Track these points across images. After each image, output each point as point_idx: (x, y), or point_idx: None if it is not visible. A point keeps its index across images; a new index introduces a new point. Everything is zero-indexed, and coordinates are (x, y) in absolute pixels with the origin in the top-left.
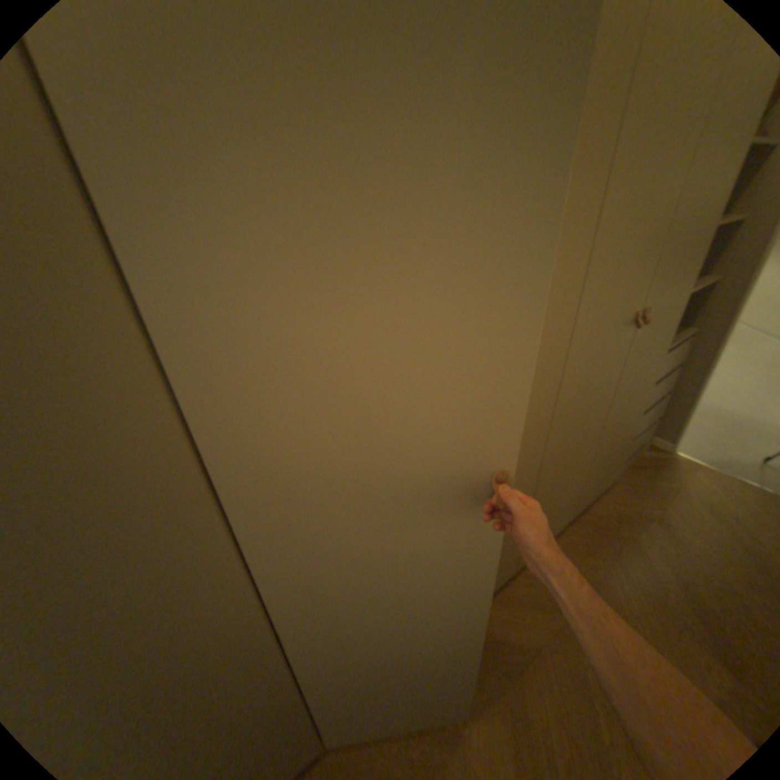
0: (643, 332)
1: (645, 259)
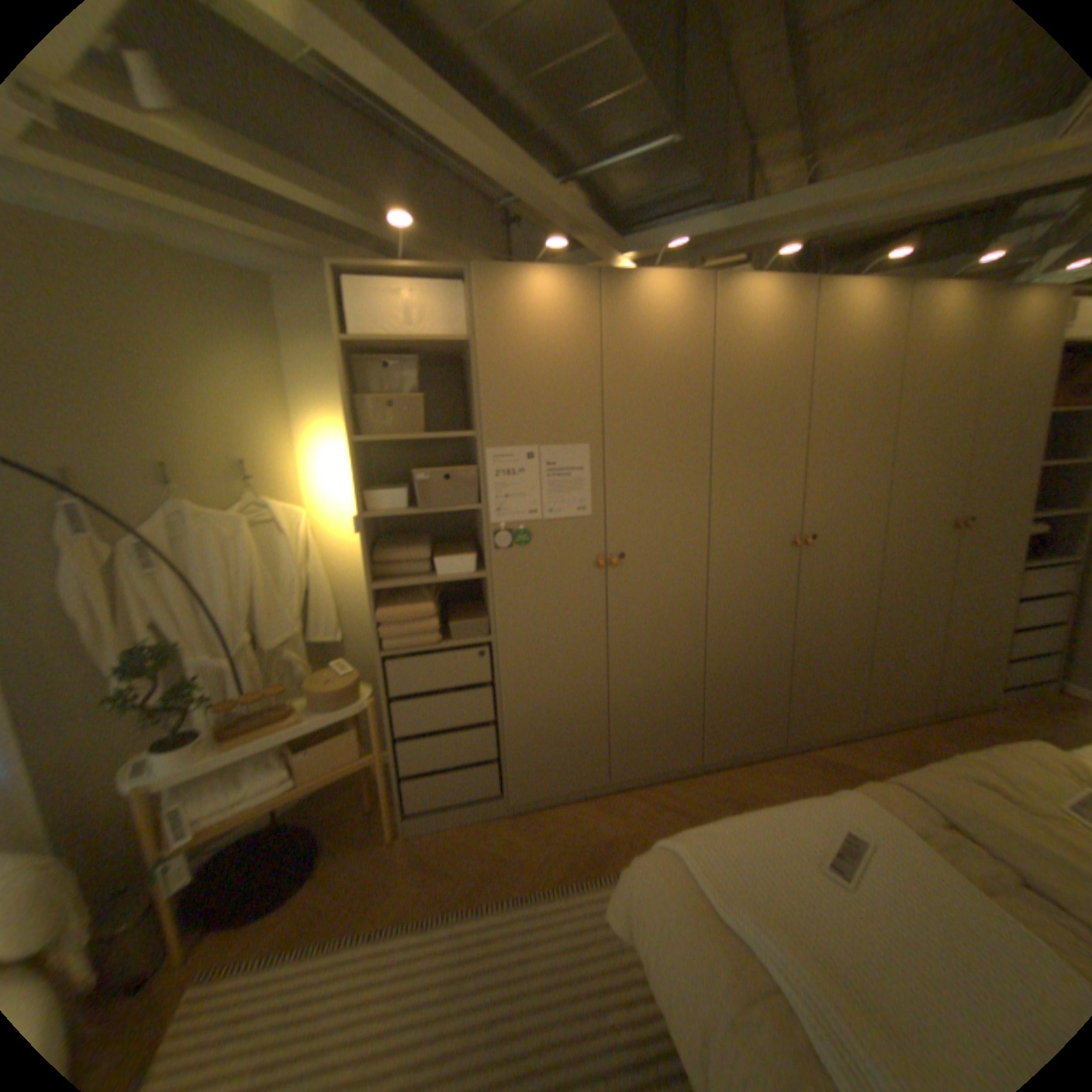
0: (970, 535)
1: (949, 481)
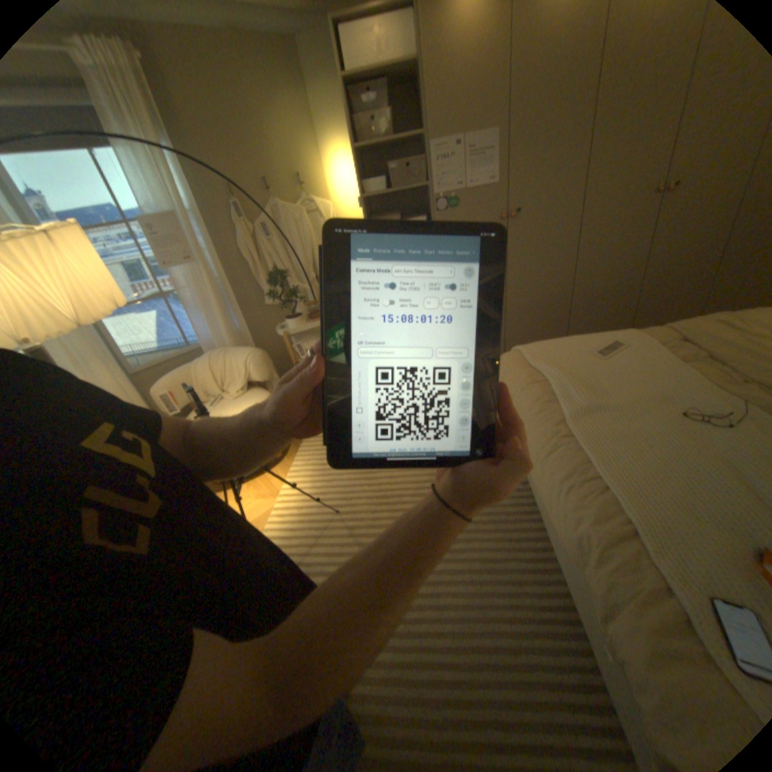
0: None
1: None
